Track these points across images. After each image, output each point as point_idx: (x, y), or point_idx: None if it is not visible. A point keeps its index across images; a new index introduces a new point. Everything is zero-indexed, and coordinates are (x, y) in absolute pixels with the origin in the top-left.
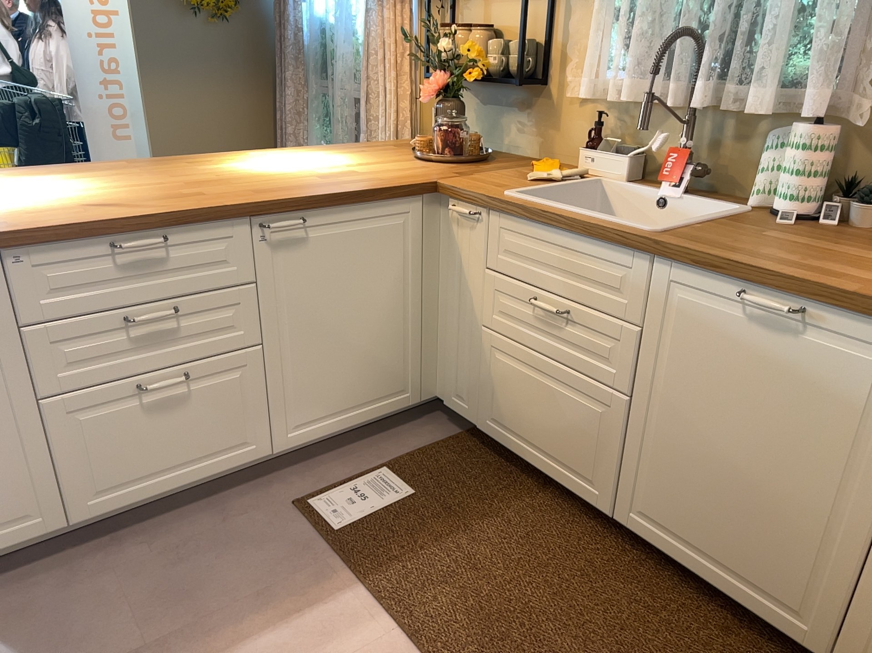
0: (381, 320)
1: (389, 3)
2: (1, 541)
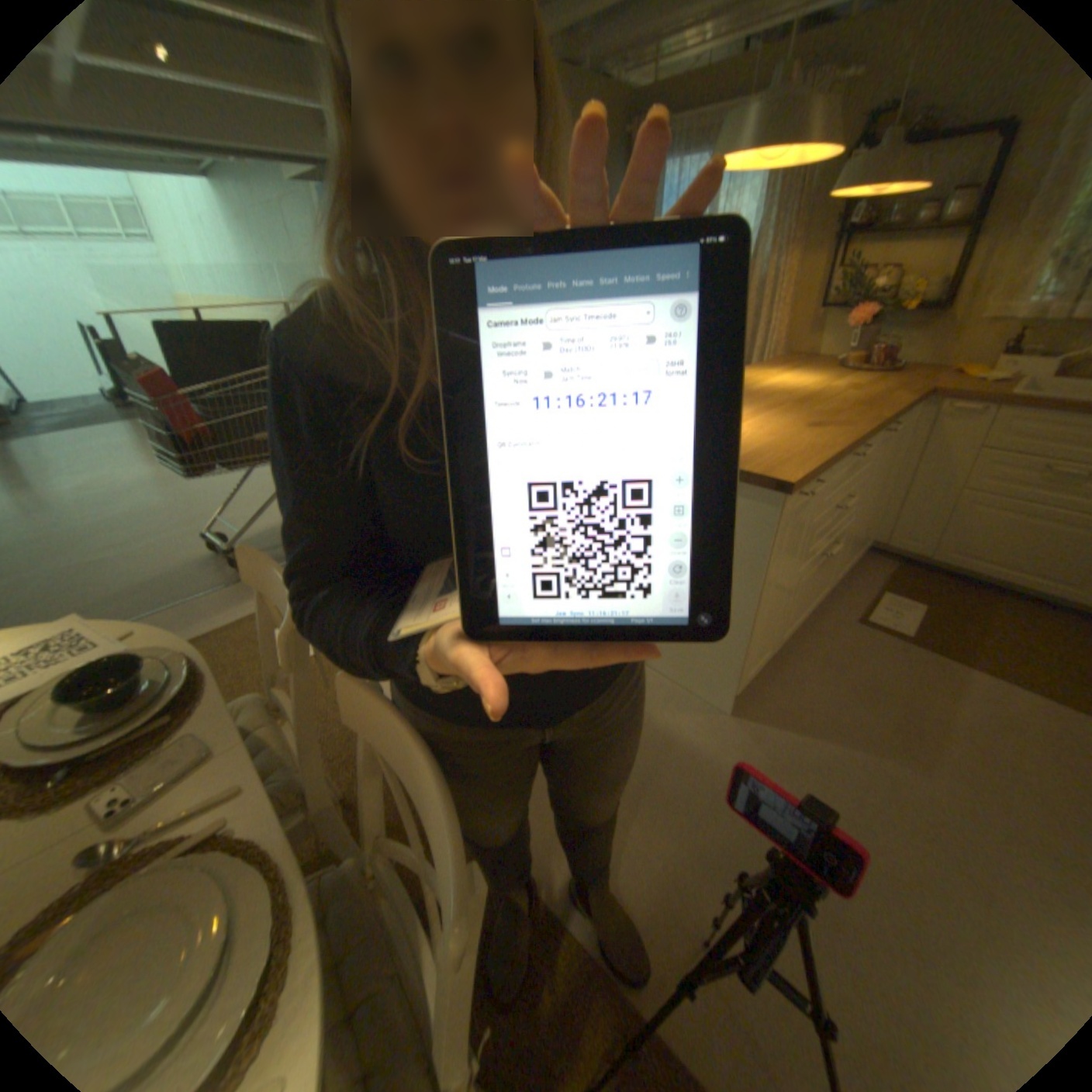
0: (884, 491)
1: (783, 249)
2: (757, 670)
